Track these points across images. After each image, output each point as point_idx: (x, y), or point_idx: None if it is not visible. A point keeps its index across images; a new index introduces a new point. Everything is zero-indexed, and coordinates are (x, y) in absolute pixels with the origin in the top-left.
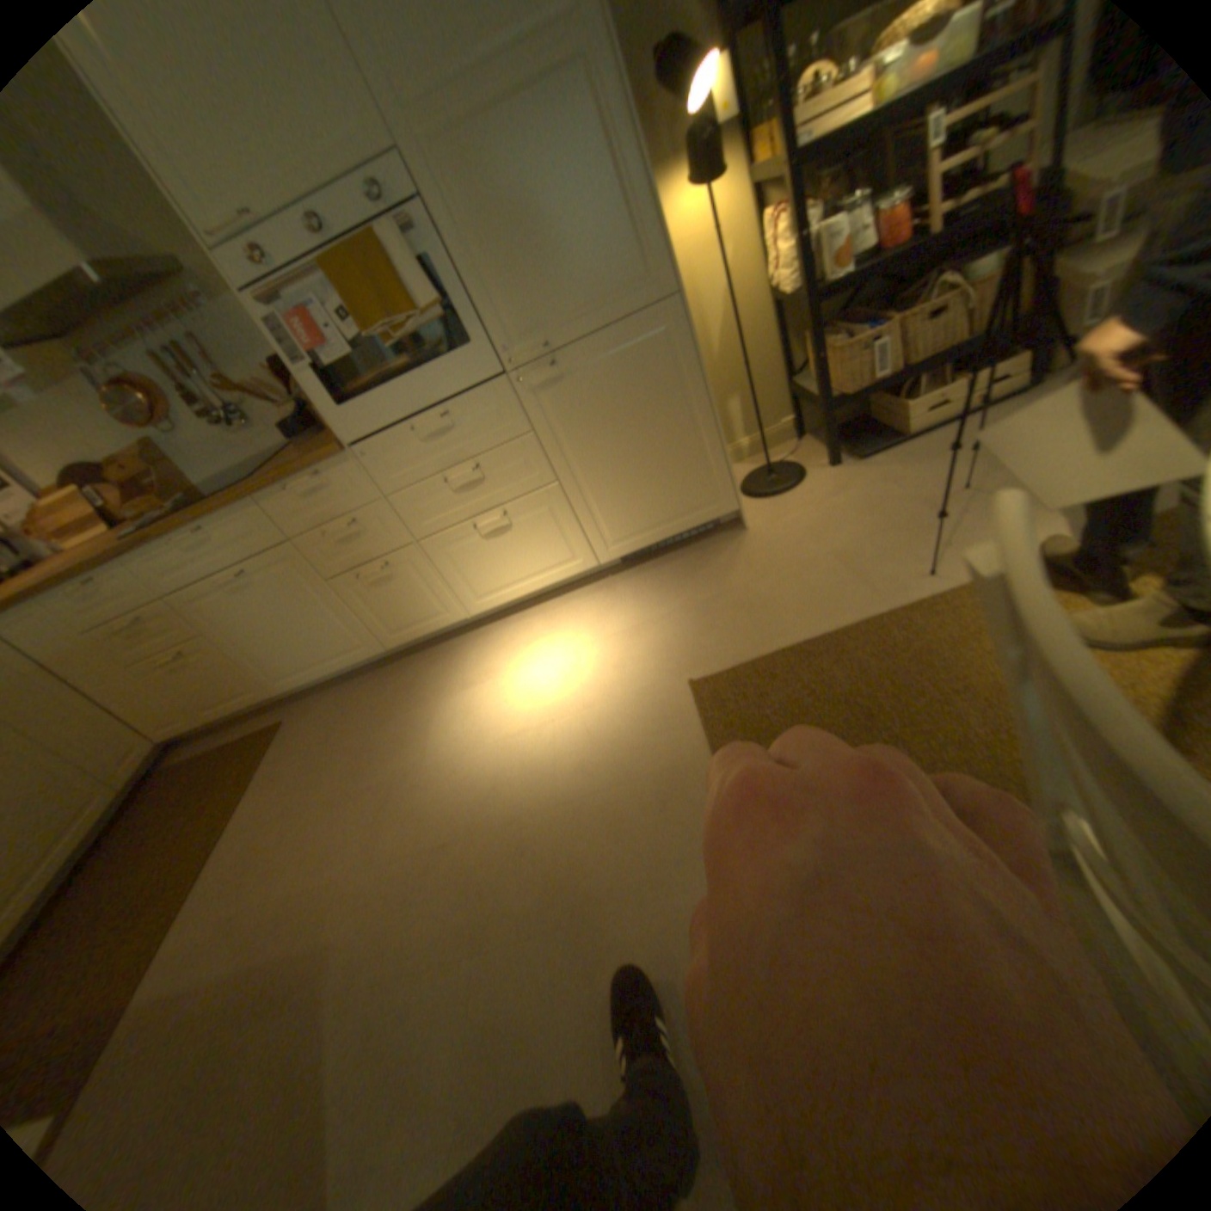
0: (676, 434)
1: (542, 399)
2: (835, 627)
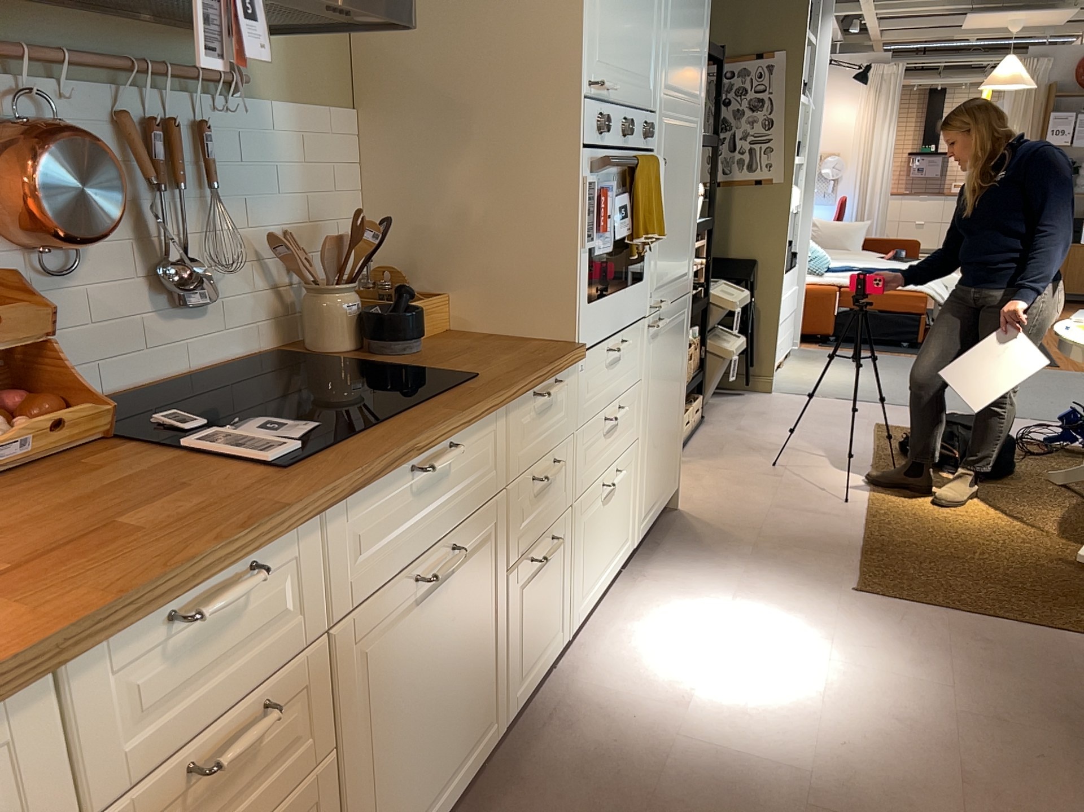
0: (676, 407)
1: (651, 350)
2: (858, 536)
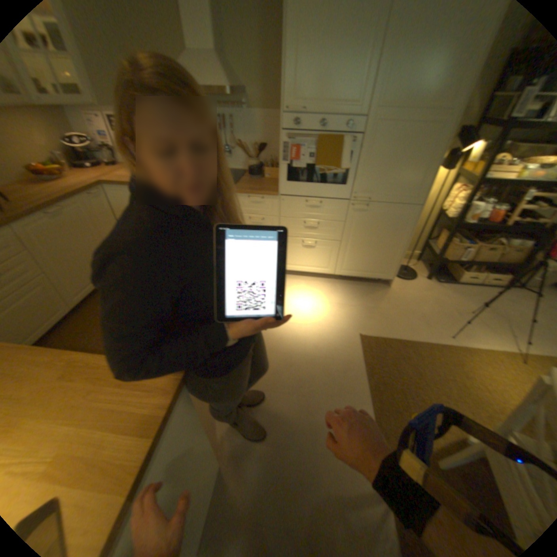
0: (389, 247)
1: (355, 214)
2: (415, 340)
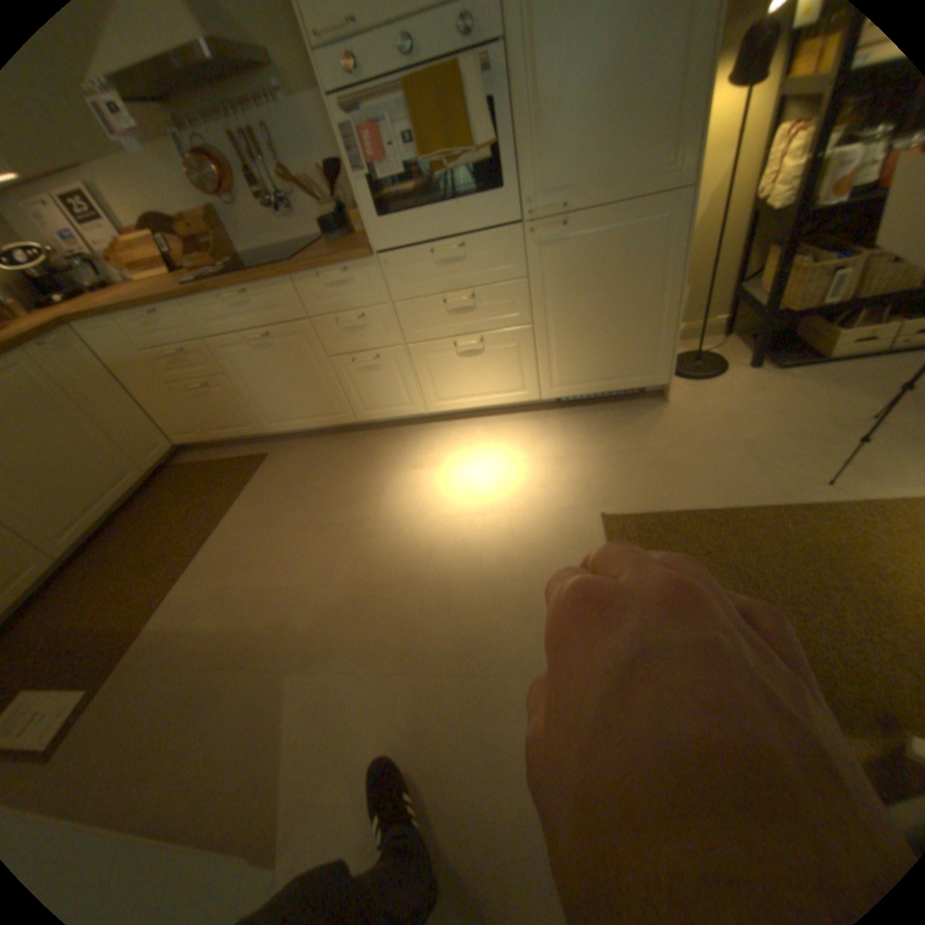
0: (642, 309)
1: (544, 251)
2: (736, 505)
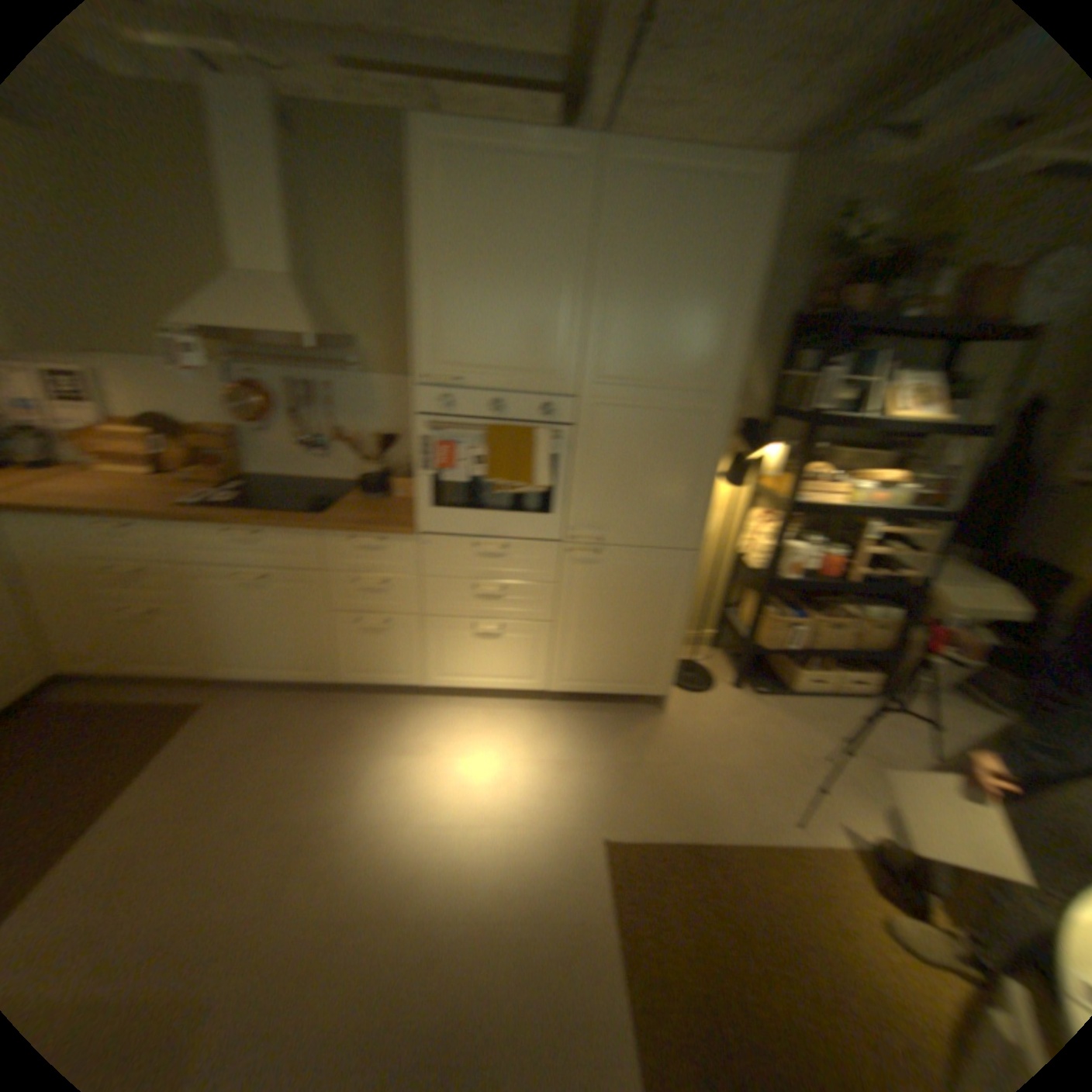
0: (653, 631)
1: (579, 569)
2: (726, 844)
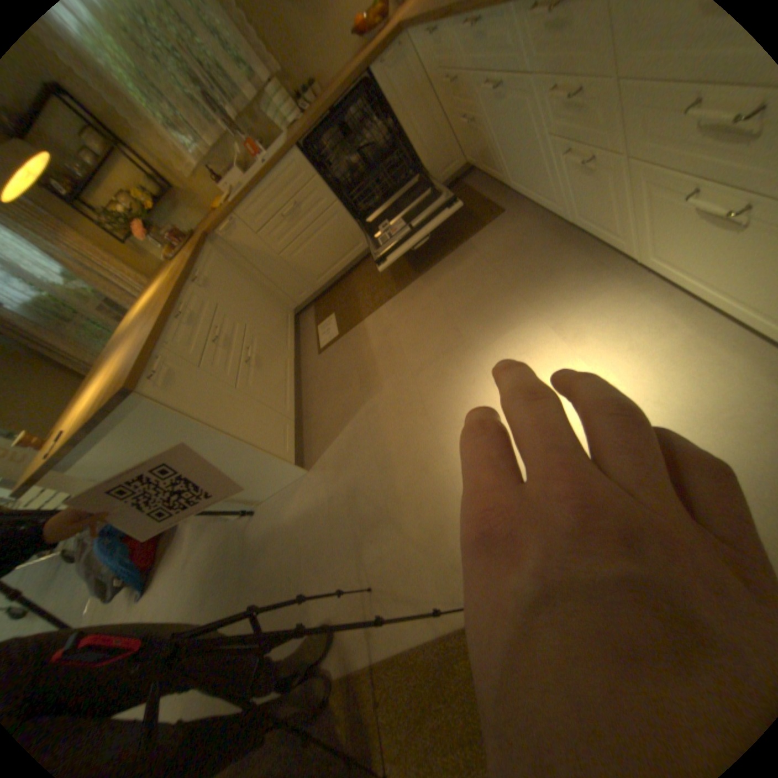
0: None
1: None
2: None
